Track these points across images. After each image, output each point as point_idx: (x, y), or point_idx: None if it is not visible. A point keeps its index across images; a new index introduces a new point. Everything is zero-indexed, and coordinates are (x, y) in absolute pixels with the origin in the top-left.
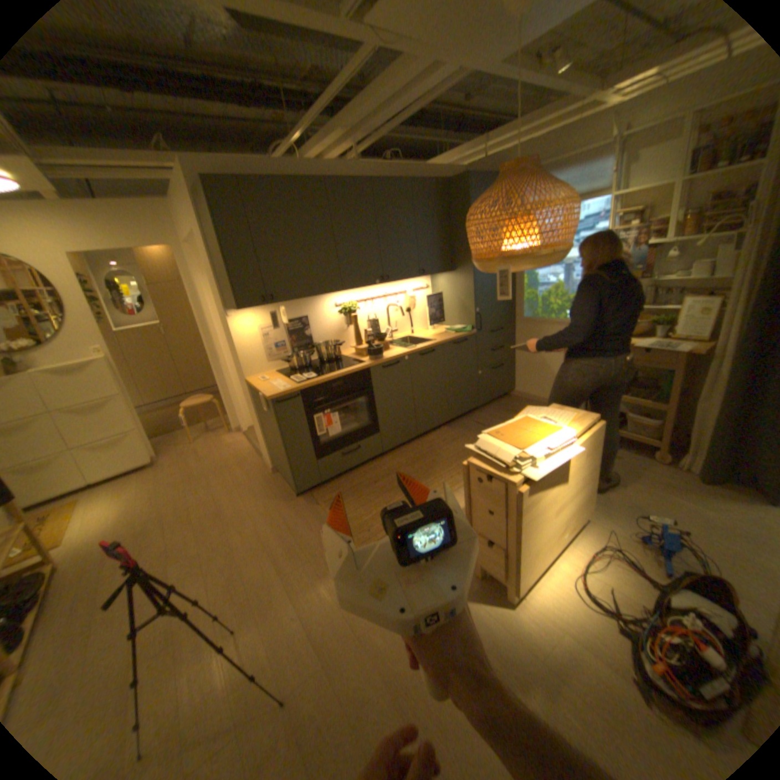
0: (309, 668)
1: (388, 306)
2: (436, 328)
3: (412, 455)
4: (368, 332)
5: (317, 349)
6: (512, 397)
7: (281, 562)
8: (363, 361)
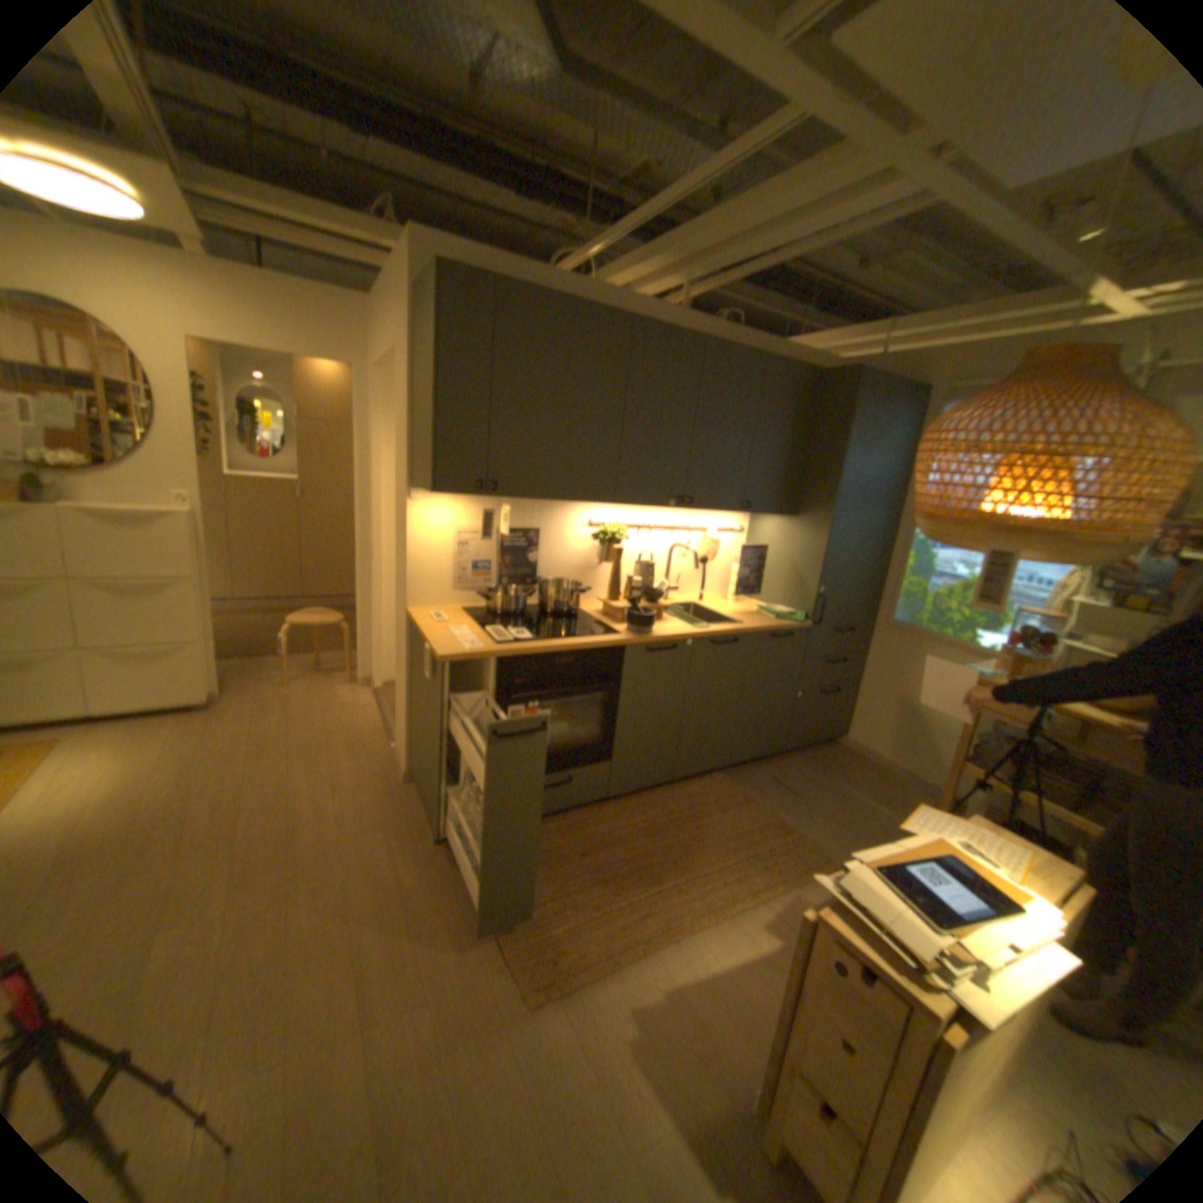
0: None
1: (674, 546)
2: (741, 601)
3: (658, 816)
4: (632, 580)
5: (541, 589)
6: (841, 748)
7: (375, 986)
8: (617, 629)
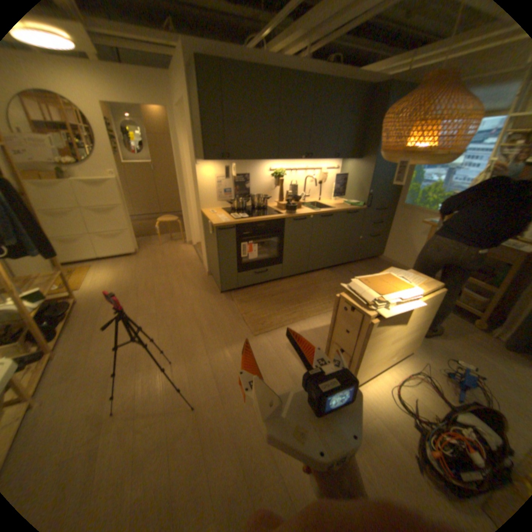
0: (212, 394)
1: (307, 177)
2: (337, 200)
3: (301, 283)
4: (289, 193)
5: (251, 198)
6: (379, 259)
7: (205, 329)
8: (282, 212)
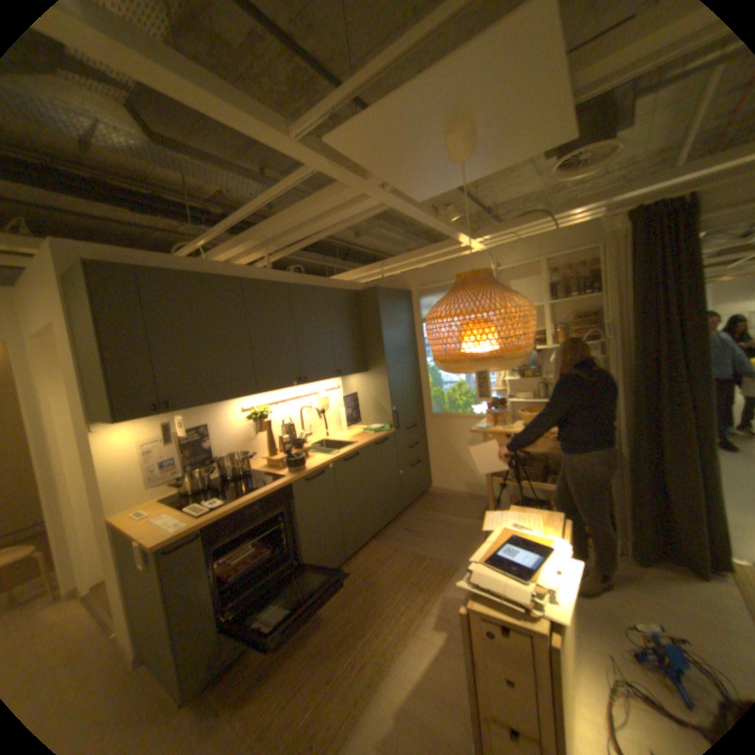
0: None
1: (303, 408)
2: (351, 428)
3: (345, 589)
4: (282, 438)
5: (219, 465)
6: (431, 494)
7: None
8: (282, 474)
